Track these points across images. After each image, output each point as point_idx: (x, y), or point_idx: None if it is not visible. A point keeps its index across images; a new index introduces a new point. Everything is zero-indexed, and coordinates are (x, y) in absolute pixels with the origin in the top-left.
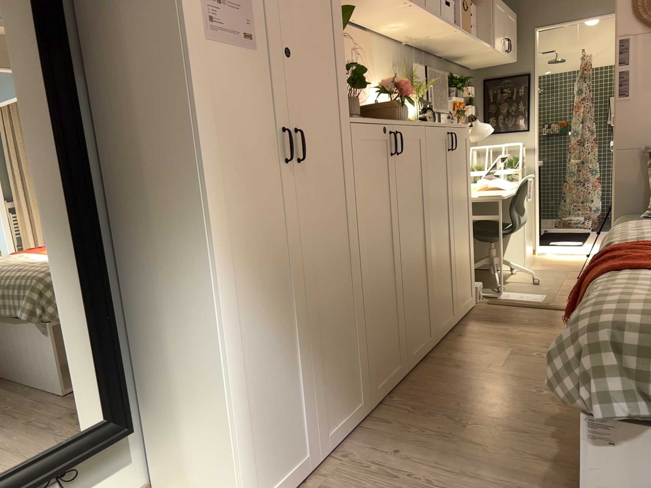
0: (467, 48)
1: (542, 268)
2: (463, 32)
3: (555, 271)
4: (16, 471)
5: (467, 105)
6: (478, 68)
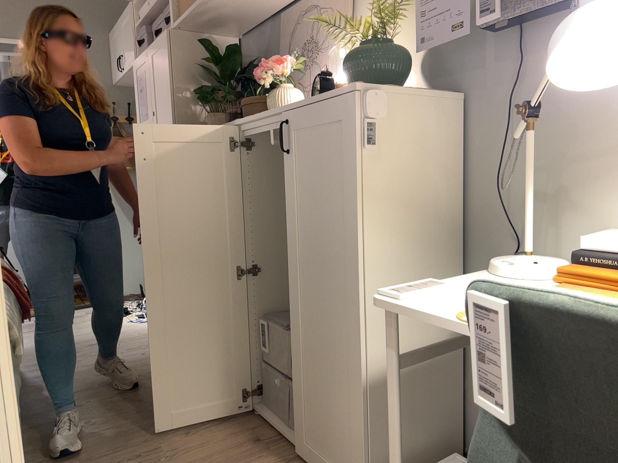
0: None
1: None
2: None
3: None
4: None
5: None
6: None
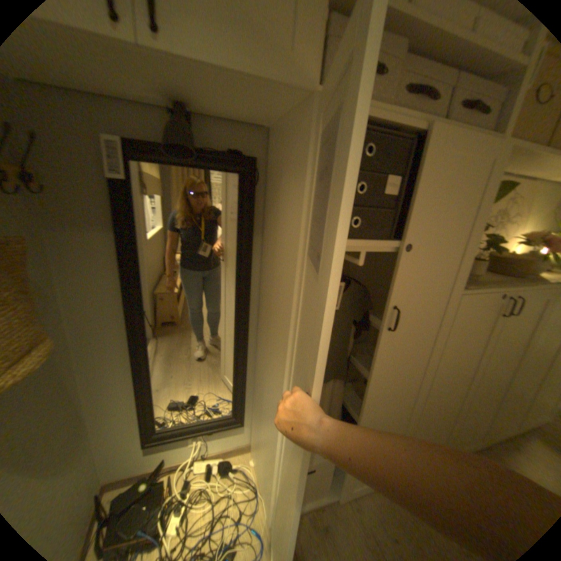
0: None
1: None
2: None
3: None
4: (188, 426)
5: None
6: None
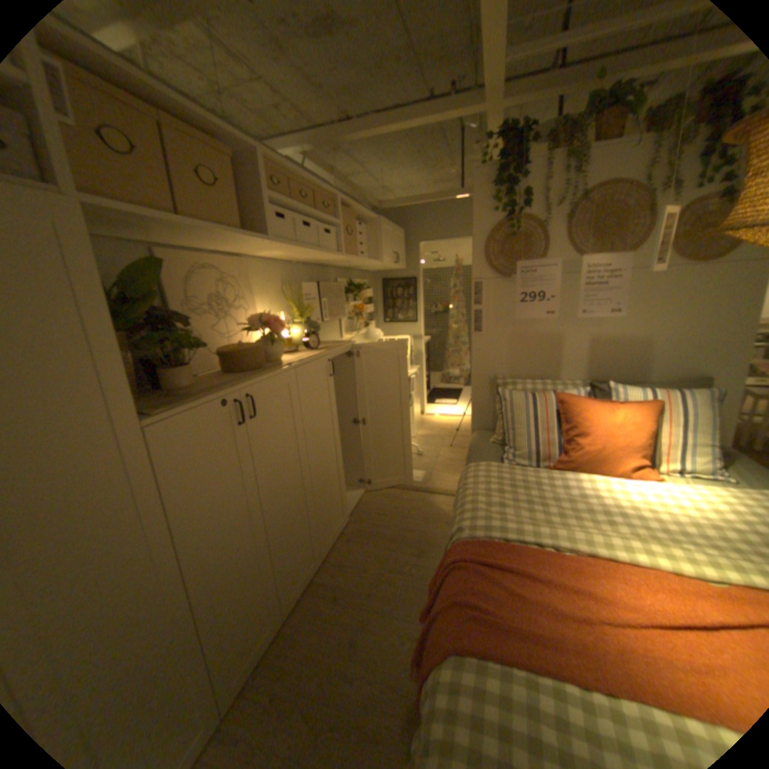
0: (359, 262)
1: (426, 433)
2: (348, 255)
3: (435, 437)
4: None
5: (368, 302)
6: (377, 270)
